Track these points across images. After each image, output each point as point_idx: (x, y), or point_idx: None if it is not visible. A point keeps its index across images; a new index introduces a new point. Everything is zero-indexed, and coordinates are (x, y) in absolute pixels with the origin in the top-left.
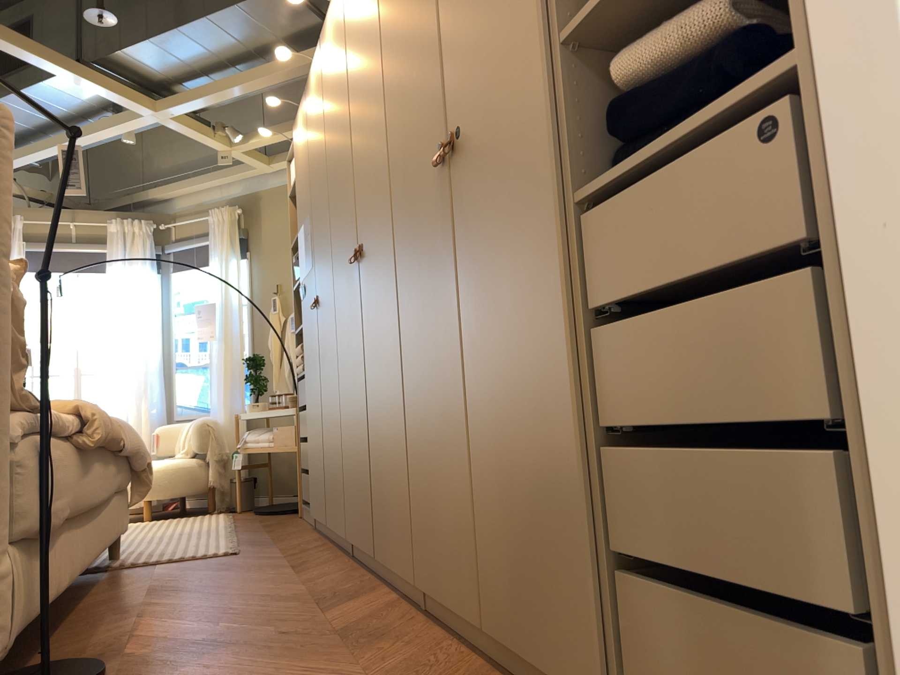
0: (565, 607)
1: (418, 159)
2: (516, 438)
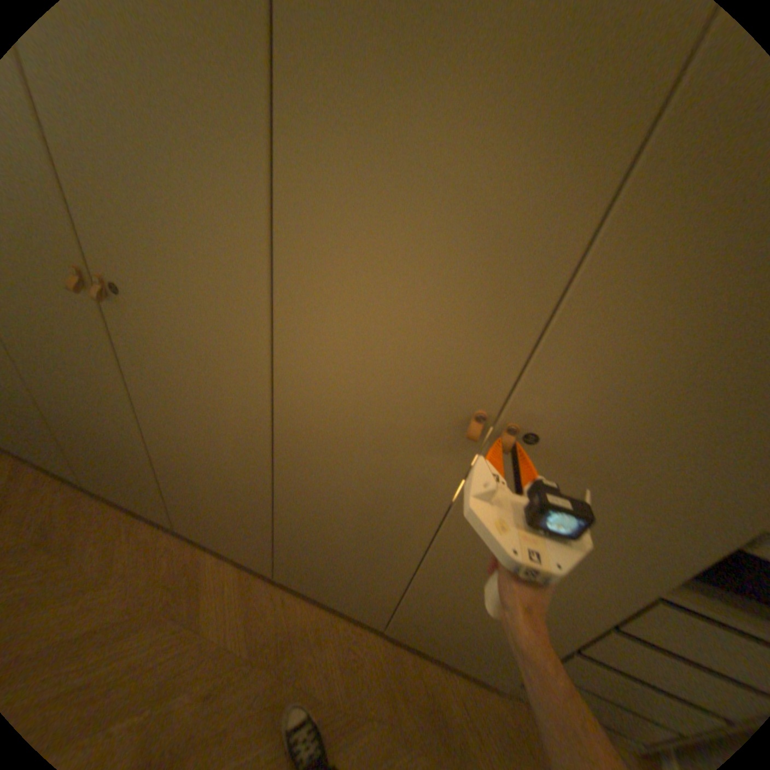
0: (499, 680)
1: (392, 362)
2: (490, 629)
